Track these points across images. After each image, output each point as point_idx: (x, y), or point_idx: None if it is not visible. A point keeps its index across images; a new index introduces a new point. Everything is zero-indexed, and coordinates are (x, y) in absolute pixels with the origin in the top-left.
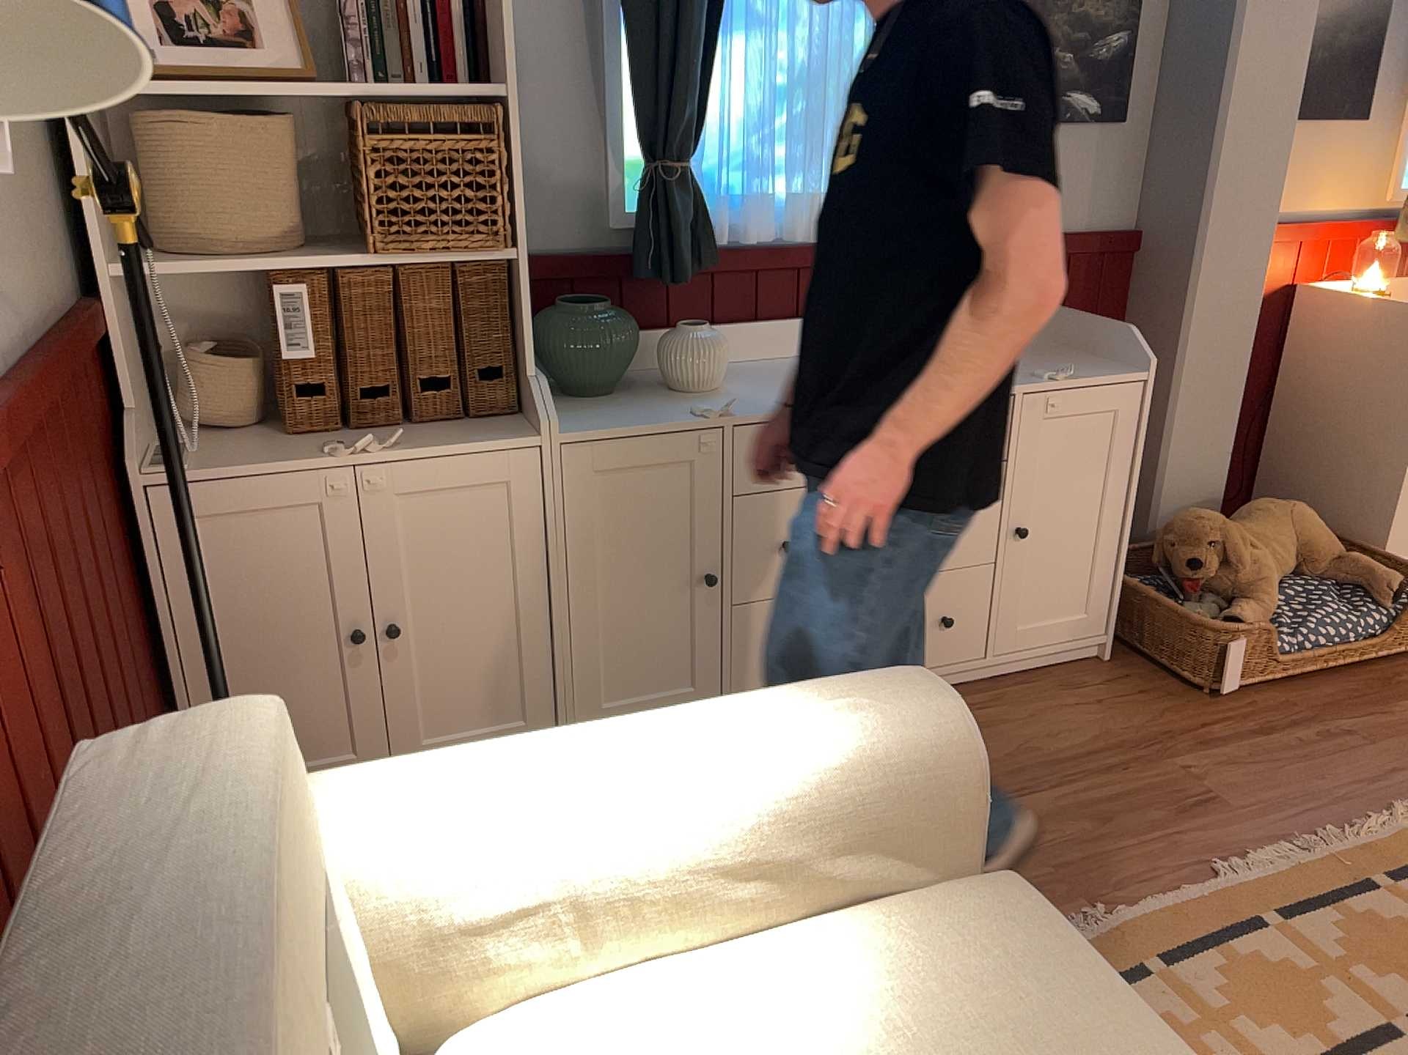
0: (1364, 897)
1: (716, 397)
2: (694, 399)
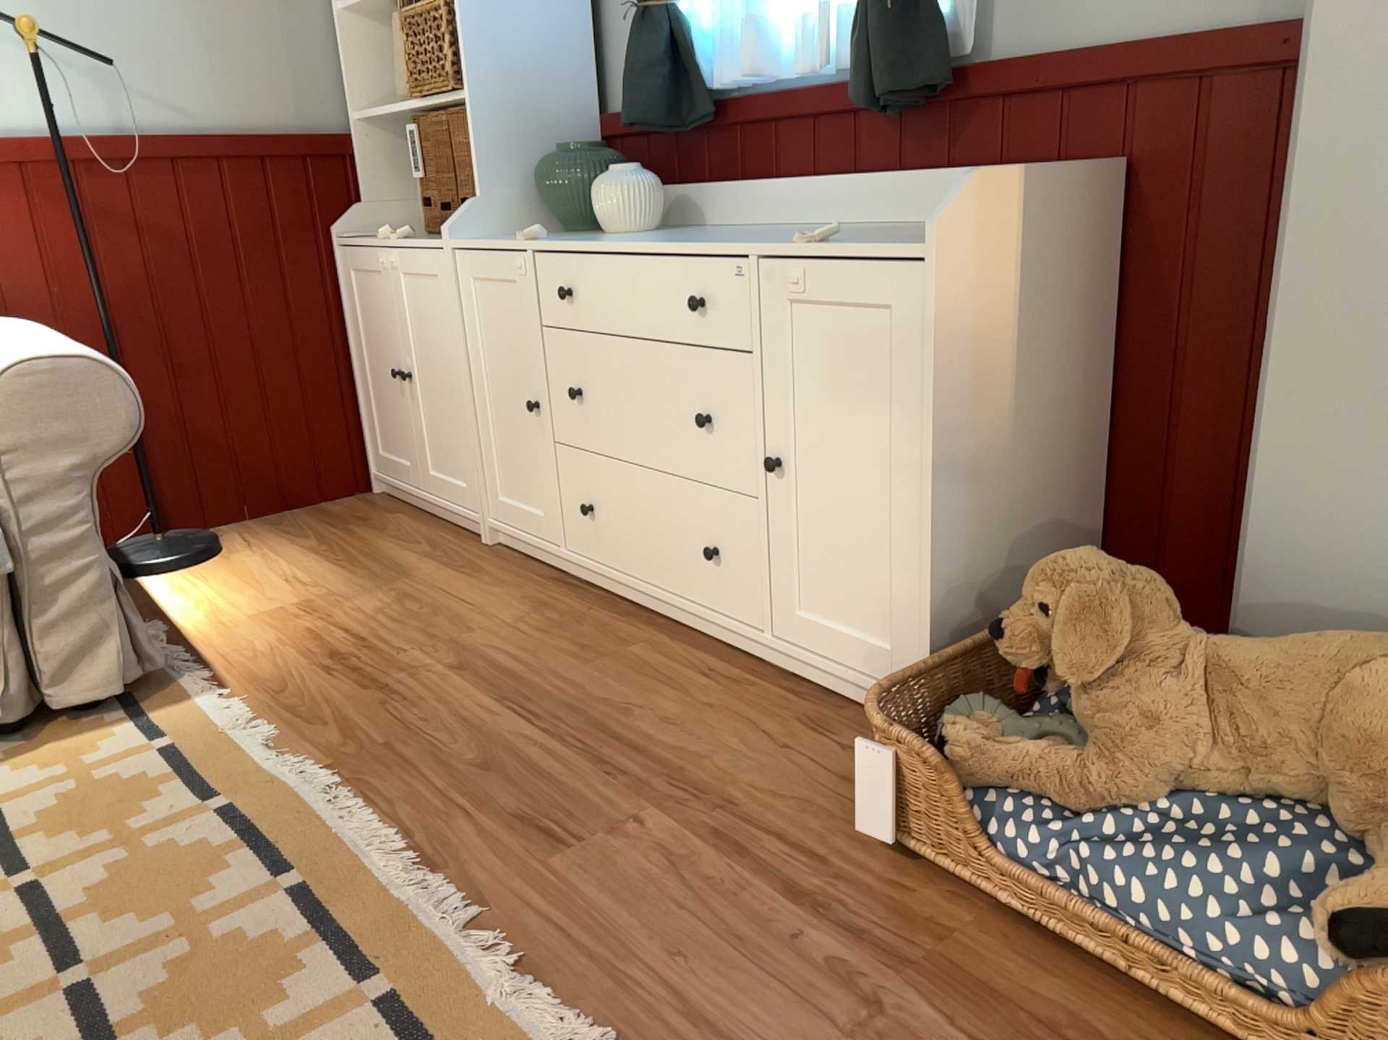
0: (338, 966)
1: (598, 237)
2: (584, 236)
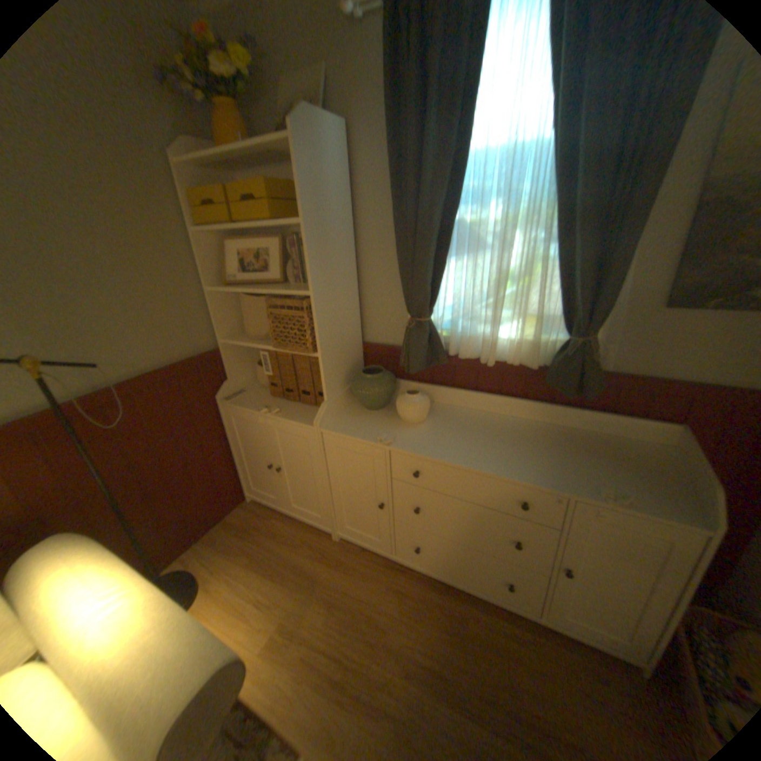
0: None
1: (409, 429)
2: (399, 426)
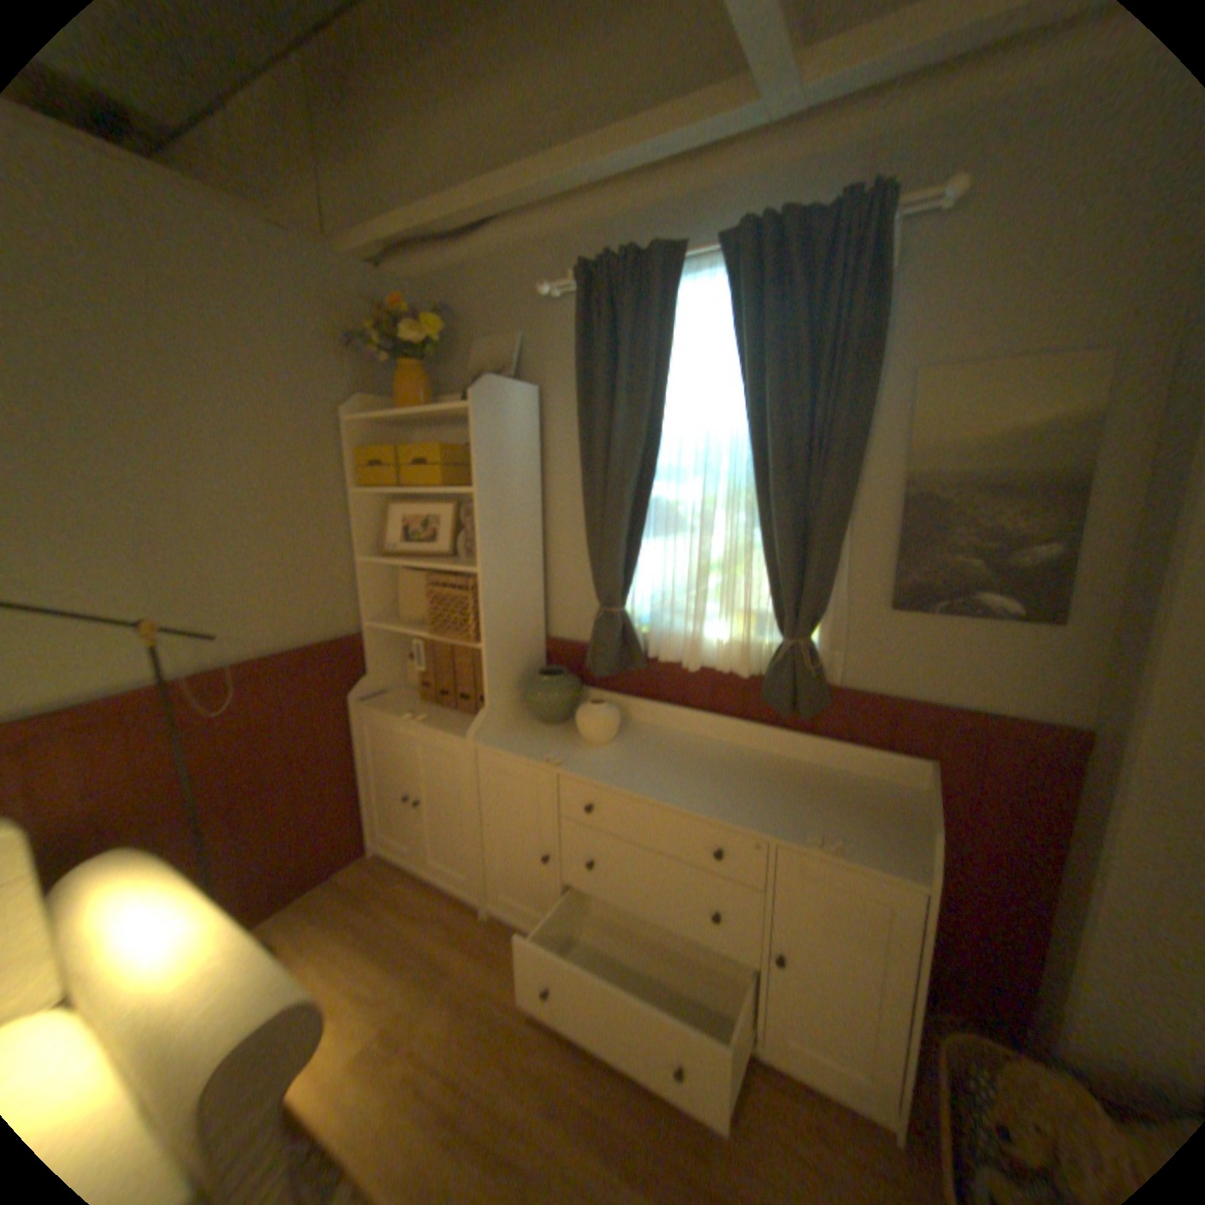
0: None
1: (589, 751)
2: (576, 747)
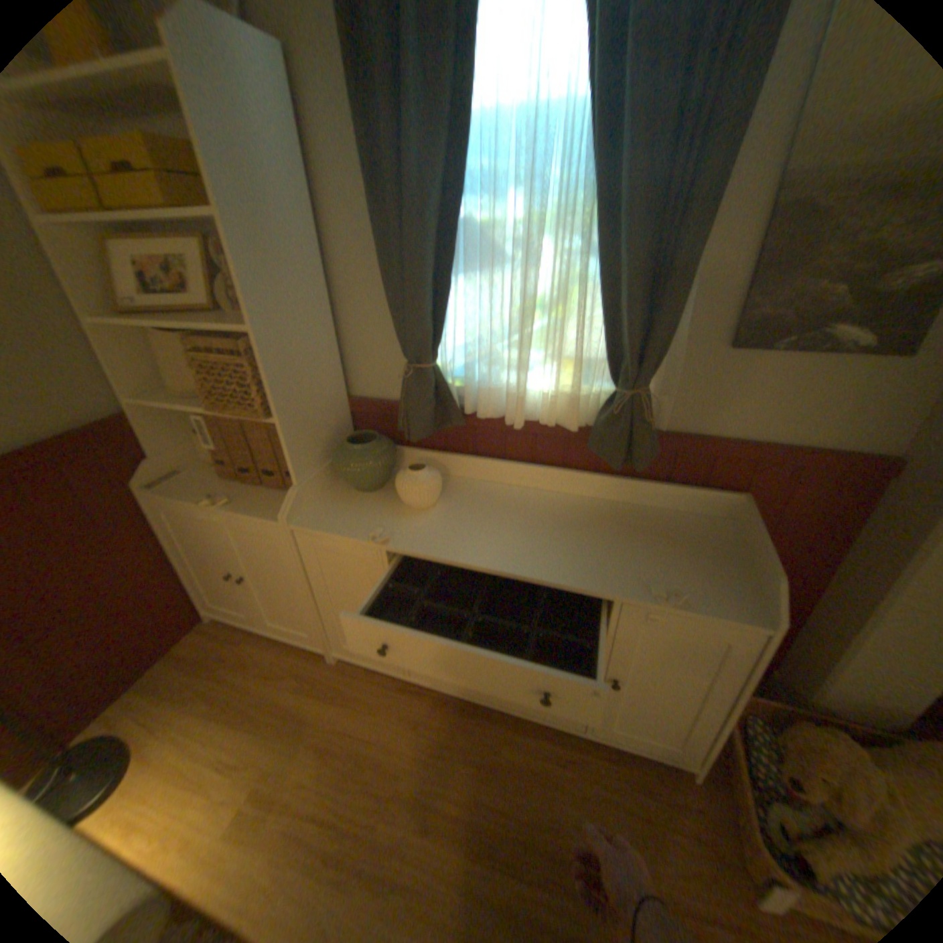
0: None
1: (415, 517)
2: (401, 514)
